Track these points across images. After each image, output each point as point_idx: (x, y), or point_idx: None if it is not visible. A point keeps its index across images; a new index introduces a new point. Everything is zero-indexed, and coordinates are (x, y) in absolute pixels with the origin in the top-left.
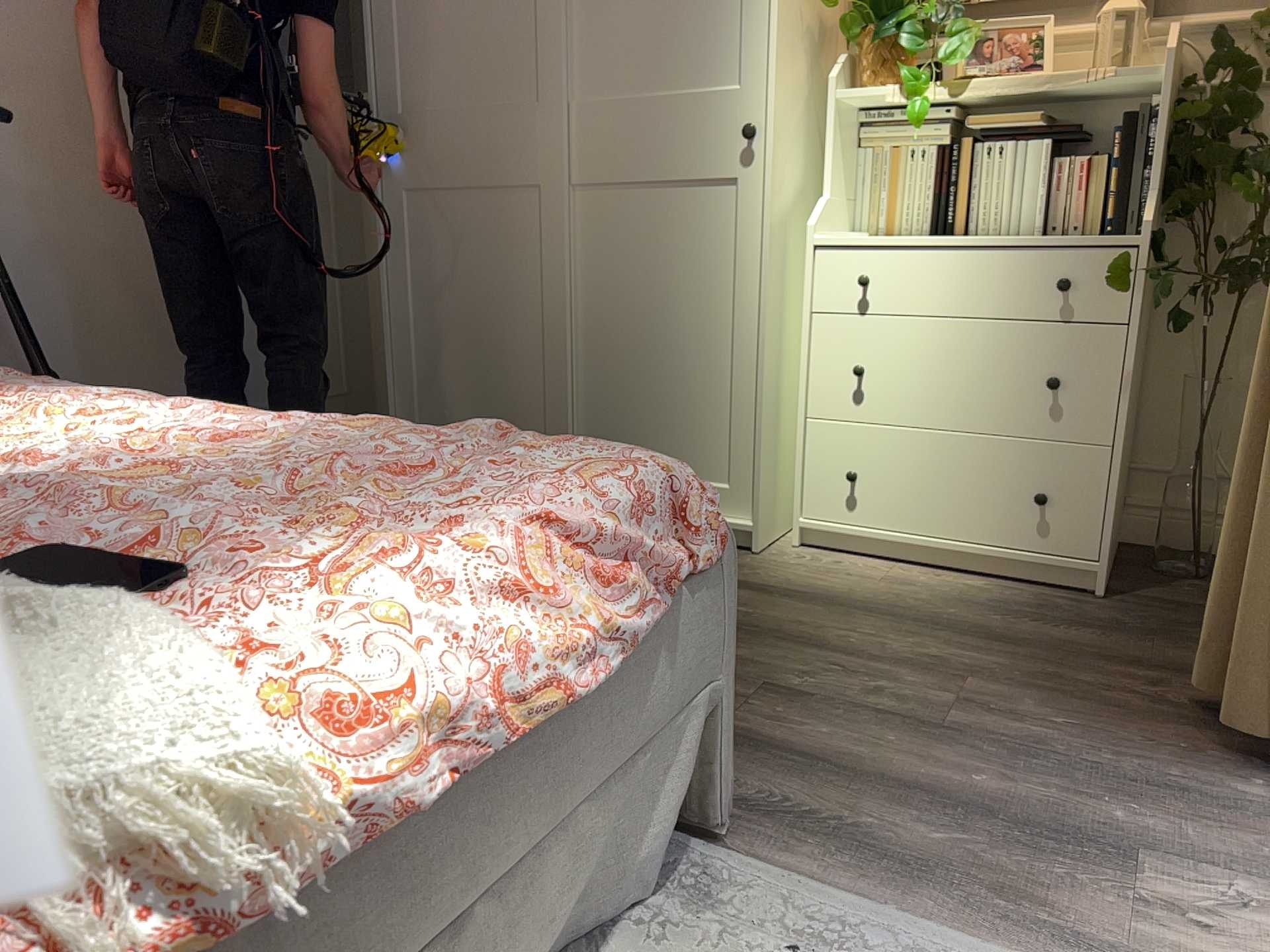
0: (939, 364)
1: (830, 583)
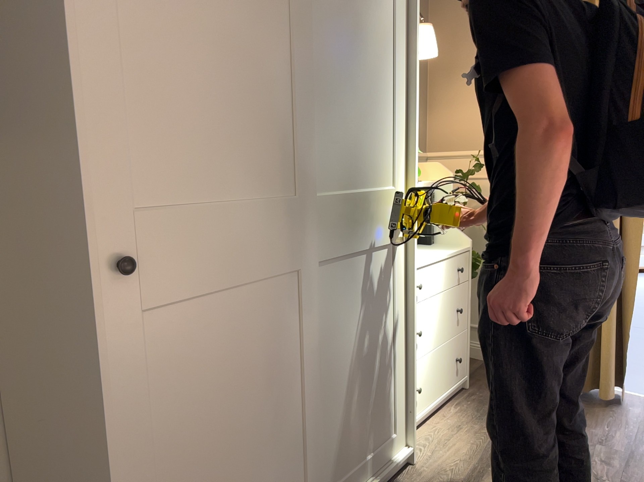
0: (435, 317)
1: (460, 448)
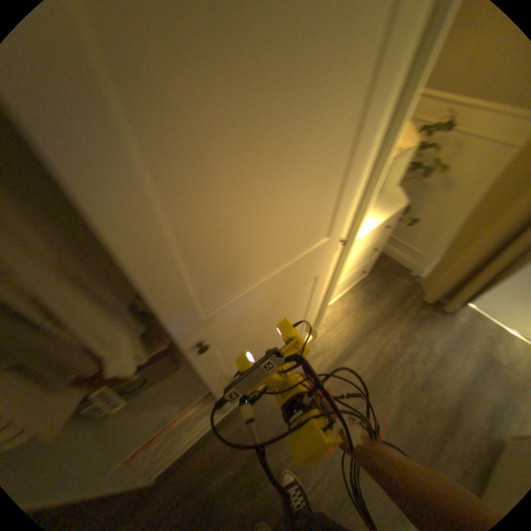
0: (354, 262)
1: (342, 331)
